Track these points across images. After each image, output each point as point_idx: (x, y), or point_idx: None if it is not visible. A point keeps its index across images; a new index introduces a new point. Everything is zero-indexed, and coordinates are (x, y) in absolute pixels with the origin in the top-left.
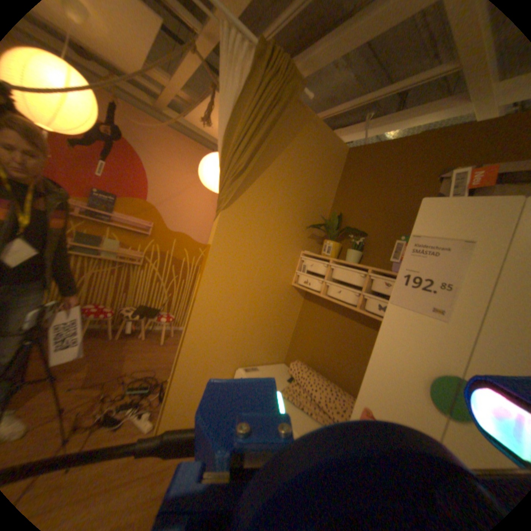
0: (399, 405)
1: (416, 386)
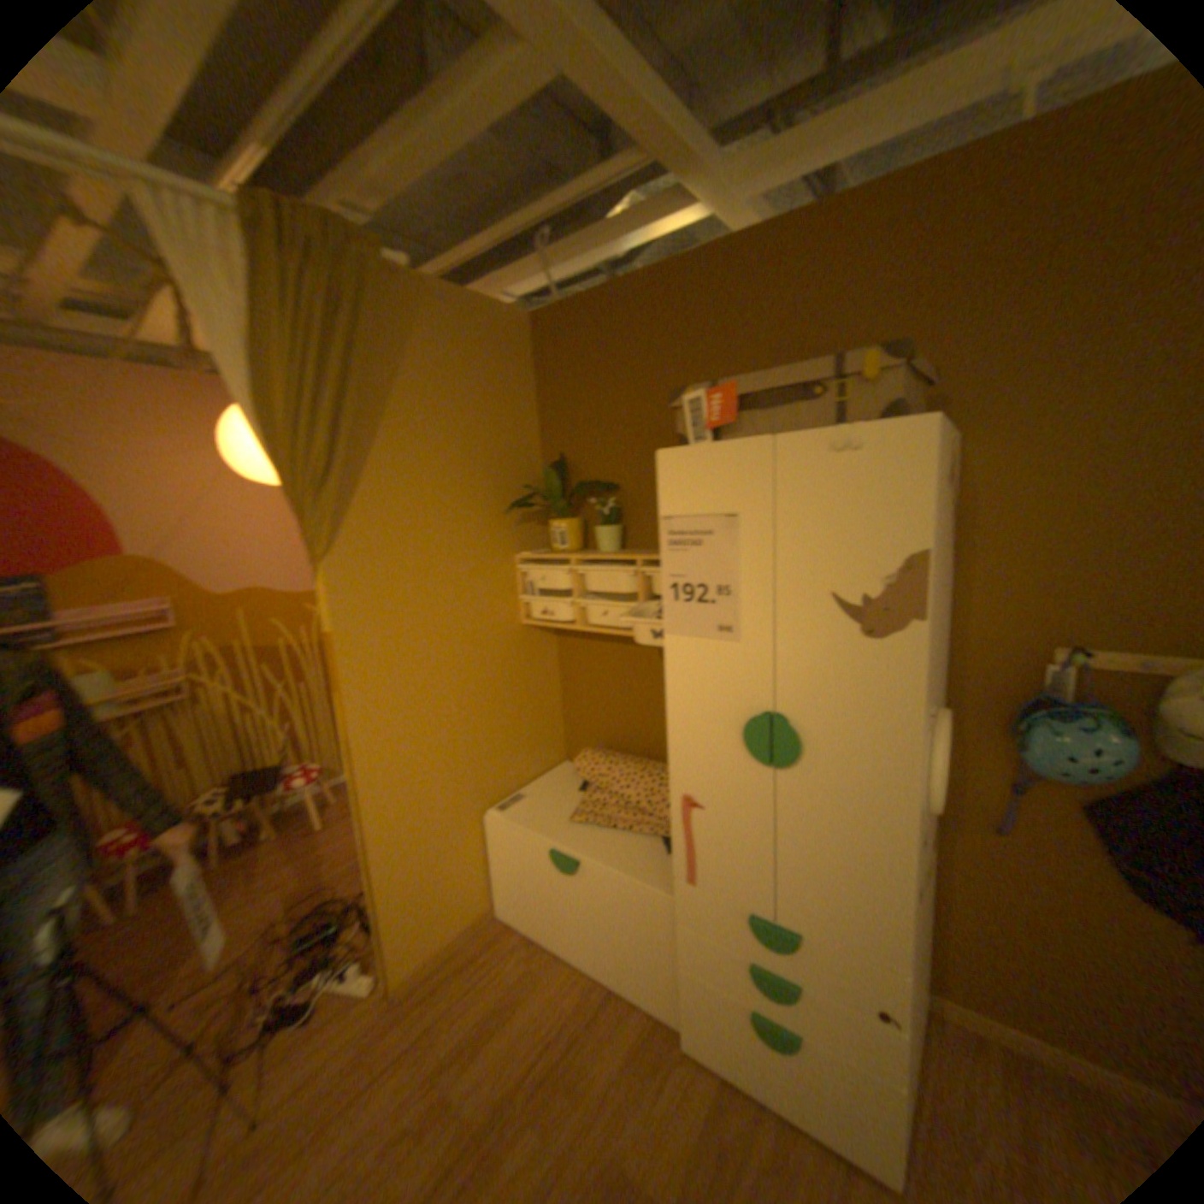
0: (719, 776)
1: (730, 742)
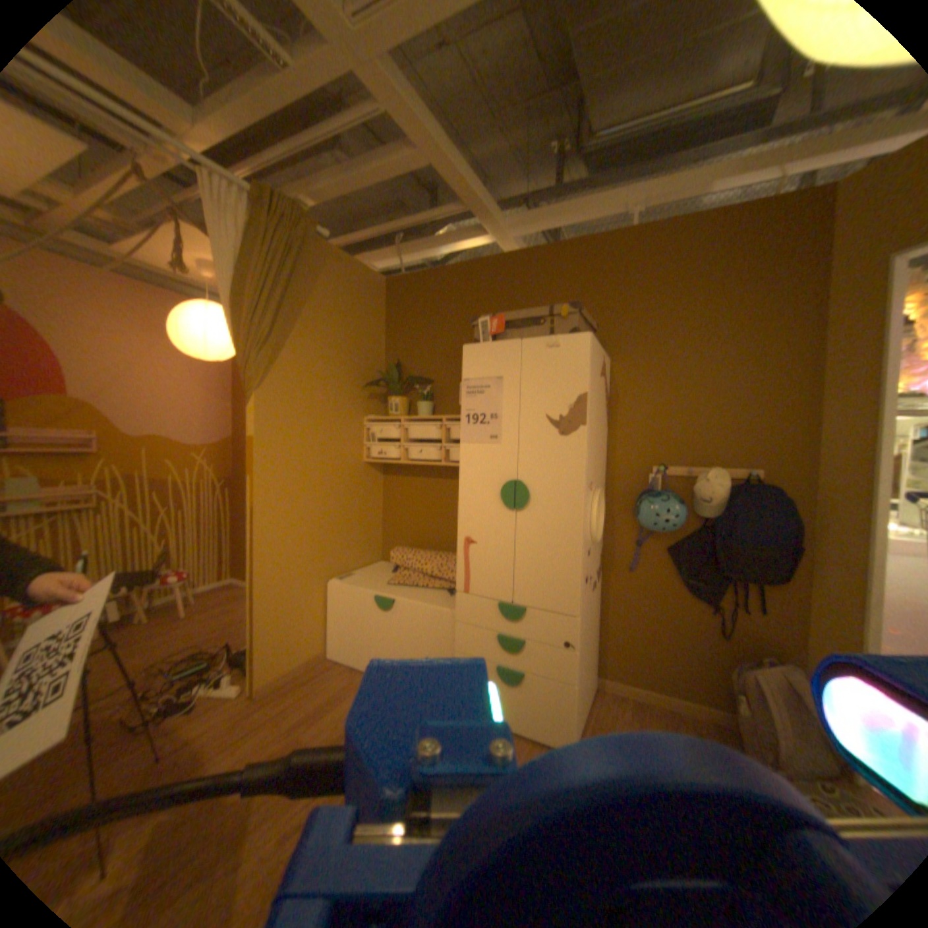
0: (485, 520)
1: (492, 499)
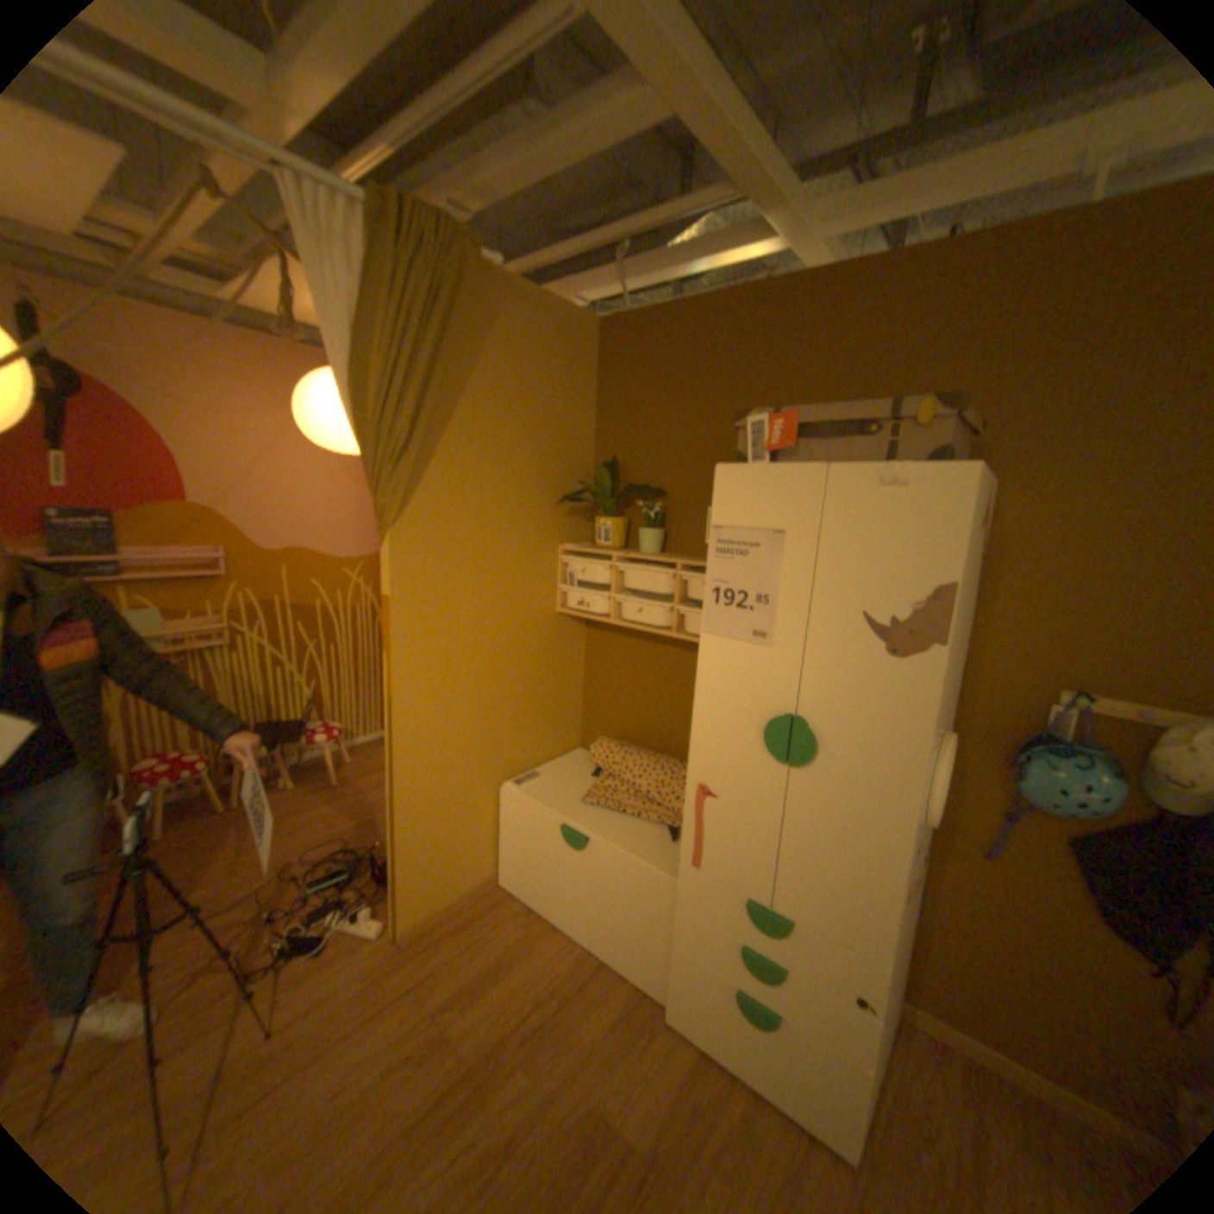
0: (737, 769)
1: (751, 739)
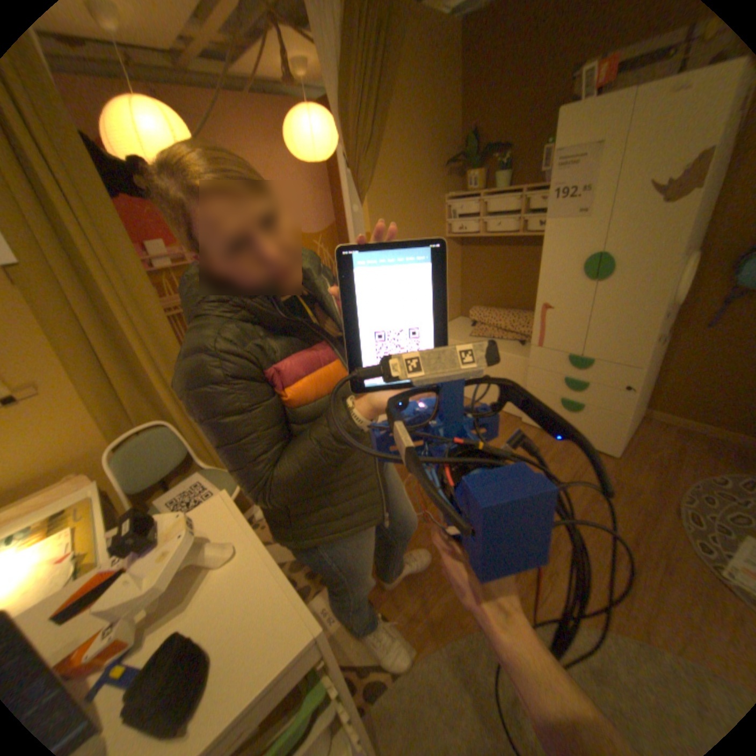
0: (565, 289)
1: (574, 271)
